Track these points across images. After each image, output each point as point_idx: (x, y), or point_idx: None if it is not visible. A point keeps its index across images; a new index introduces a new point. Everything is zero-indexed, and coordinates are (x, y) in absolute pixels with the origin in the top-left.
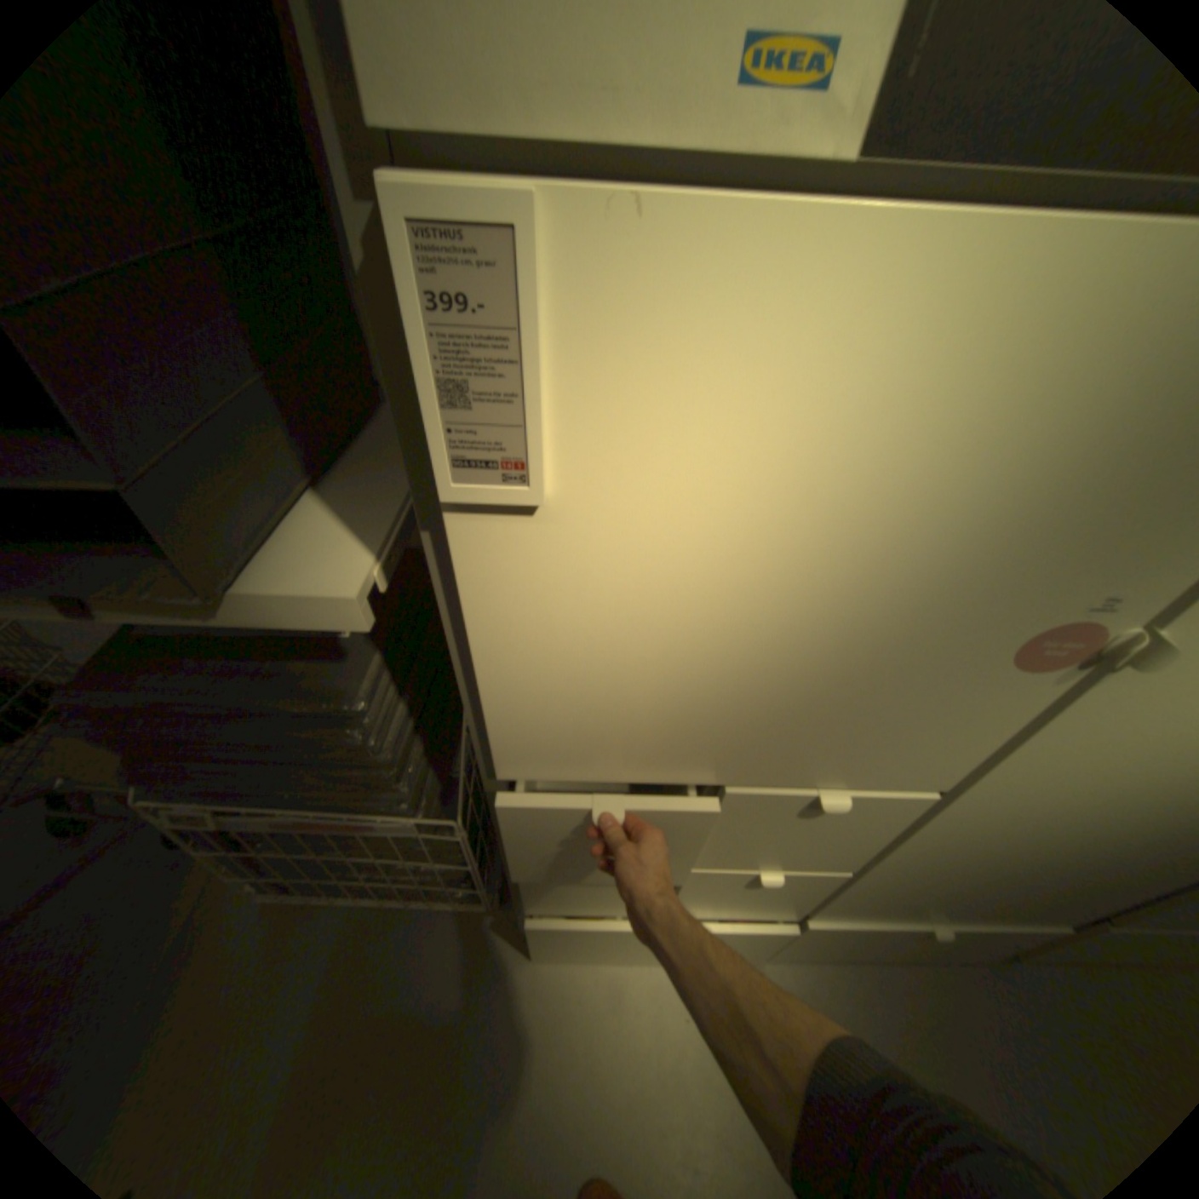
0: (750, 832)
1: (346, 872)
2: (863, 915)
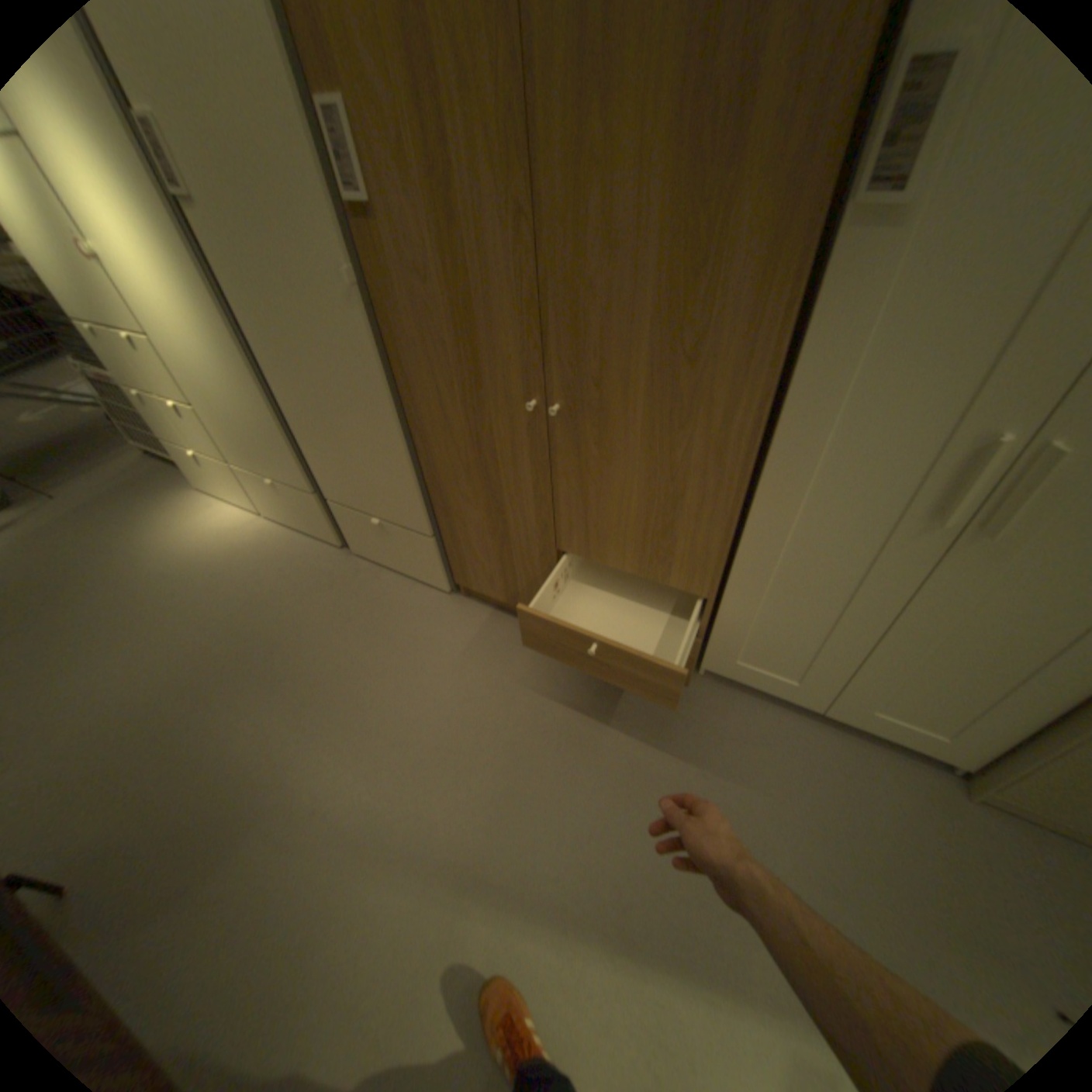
0: (140, 364)
1: (137, 423)
2: (236, 459)
